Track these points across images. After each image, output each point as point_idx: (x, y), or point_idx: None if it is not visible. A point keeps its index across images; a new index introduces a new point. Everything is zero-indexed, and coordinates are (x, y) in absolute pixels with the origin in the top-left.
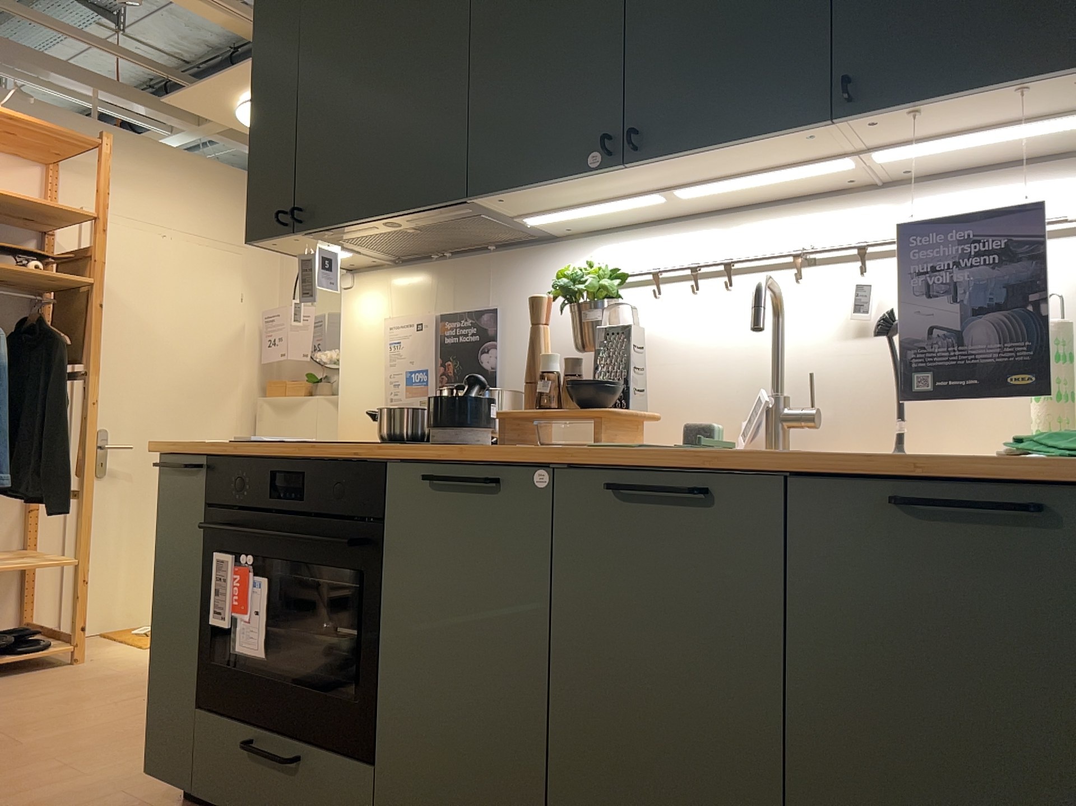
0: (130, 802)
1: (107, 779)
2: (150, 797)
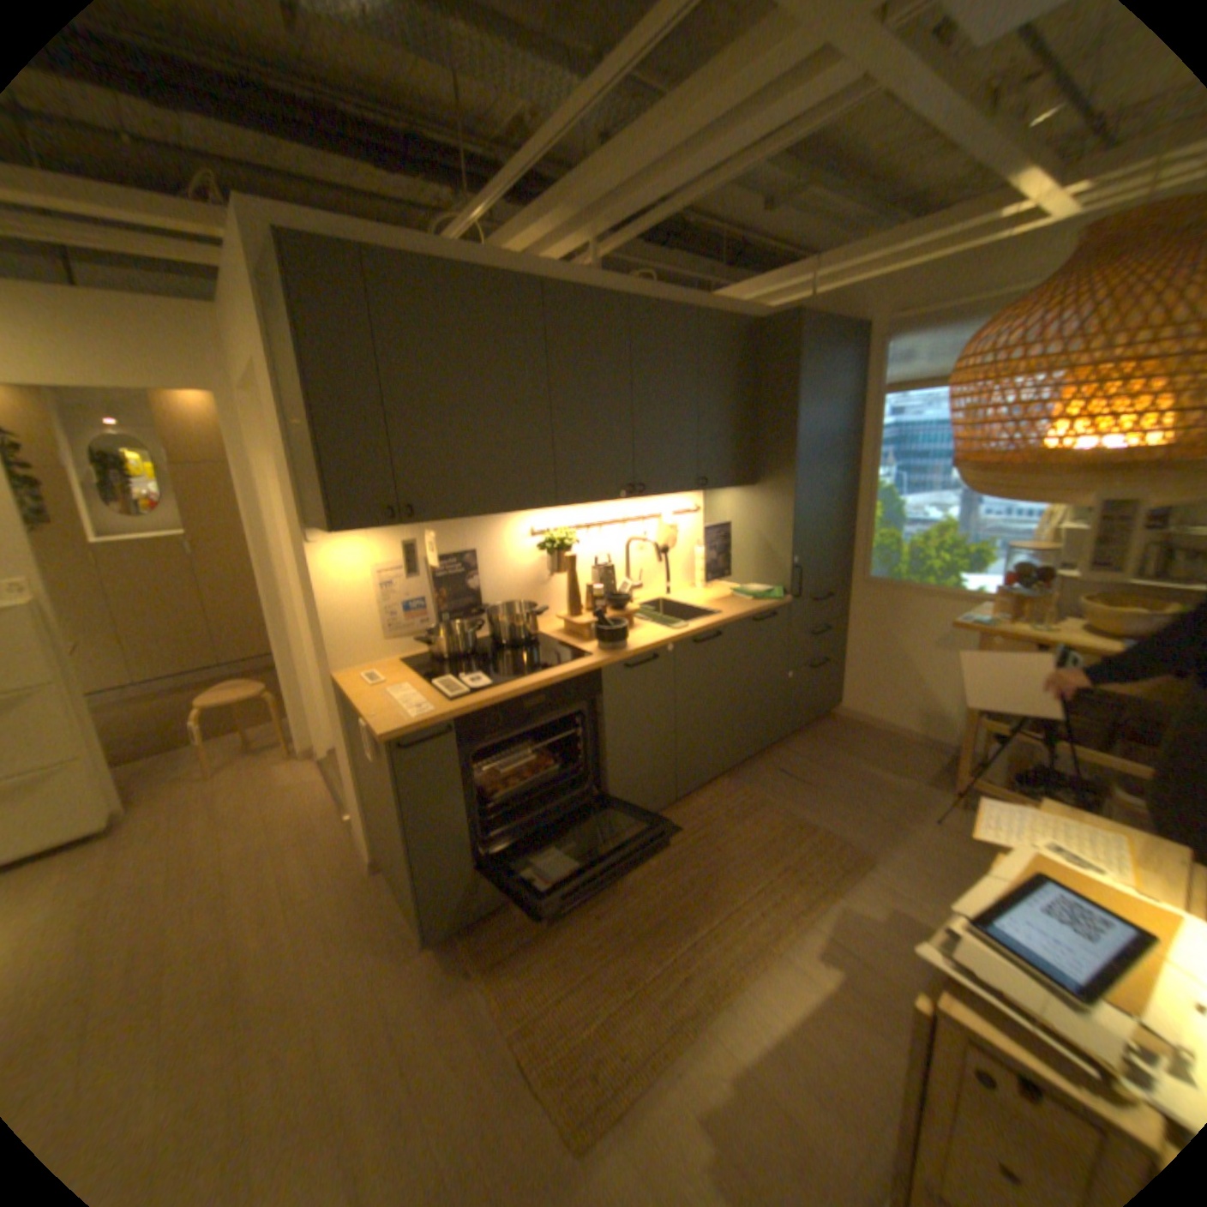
0: (398, 985)
1: (332, 1014)
2: (397, 973)
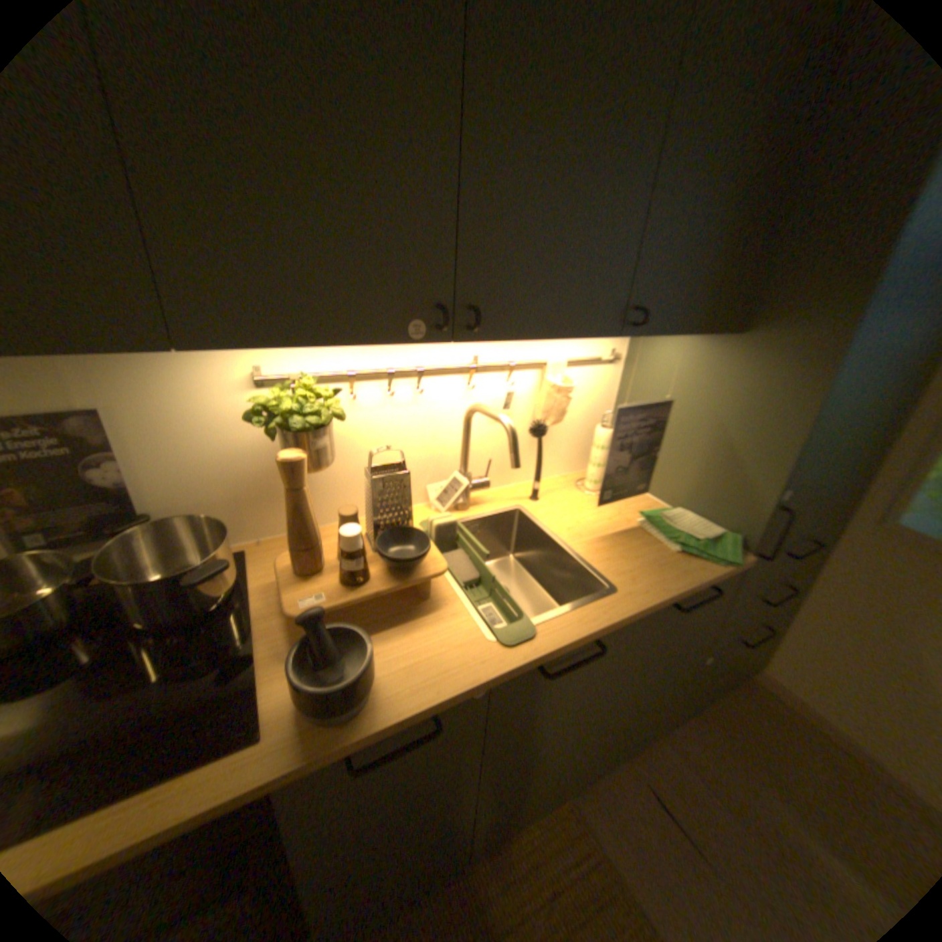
0: None
1: None
2: None
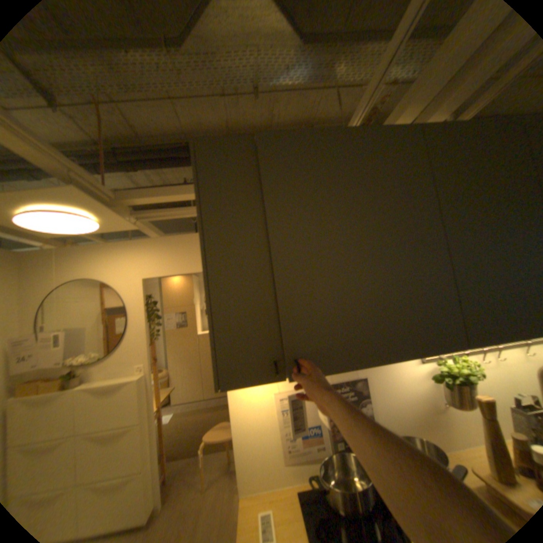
0: None
1: None
2: None
